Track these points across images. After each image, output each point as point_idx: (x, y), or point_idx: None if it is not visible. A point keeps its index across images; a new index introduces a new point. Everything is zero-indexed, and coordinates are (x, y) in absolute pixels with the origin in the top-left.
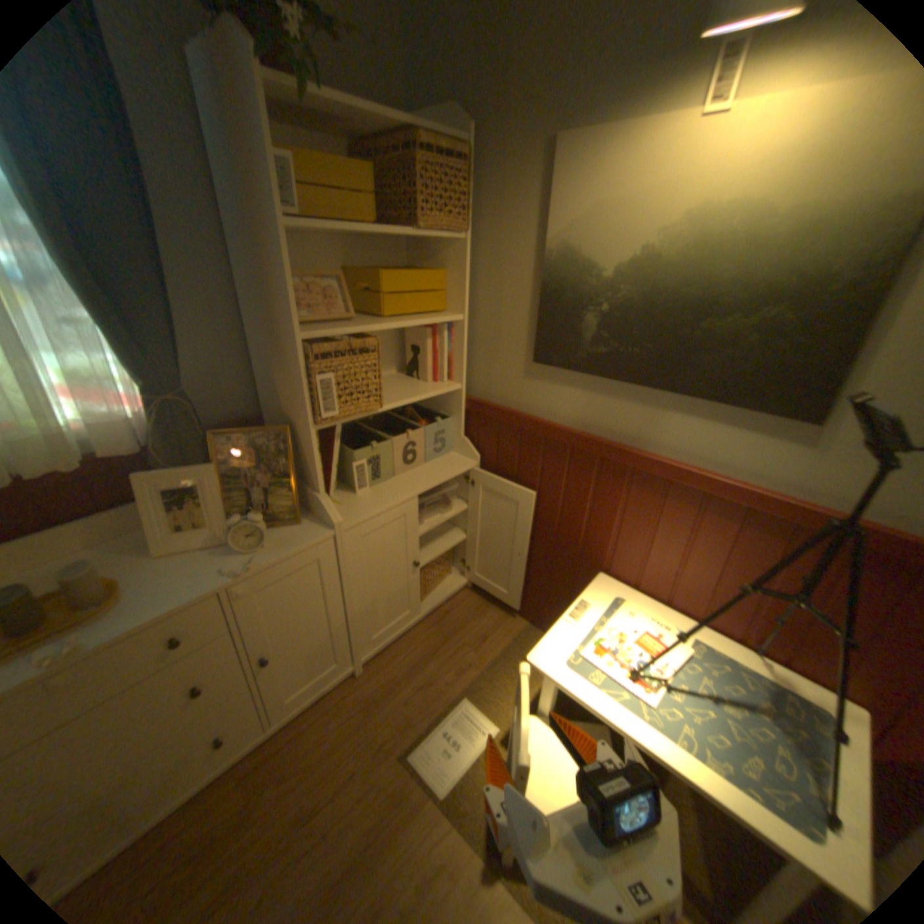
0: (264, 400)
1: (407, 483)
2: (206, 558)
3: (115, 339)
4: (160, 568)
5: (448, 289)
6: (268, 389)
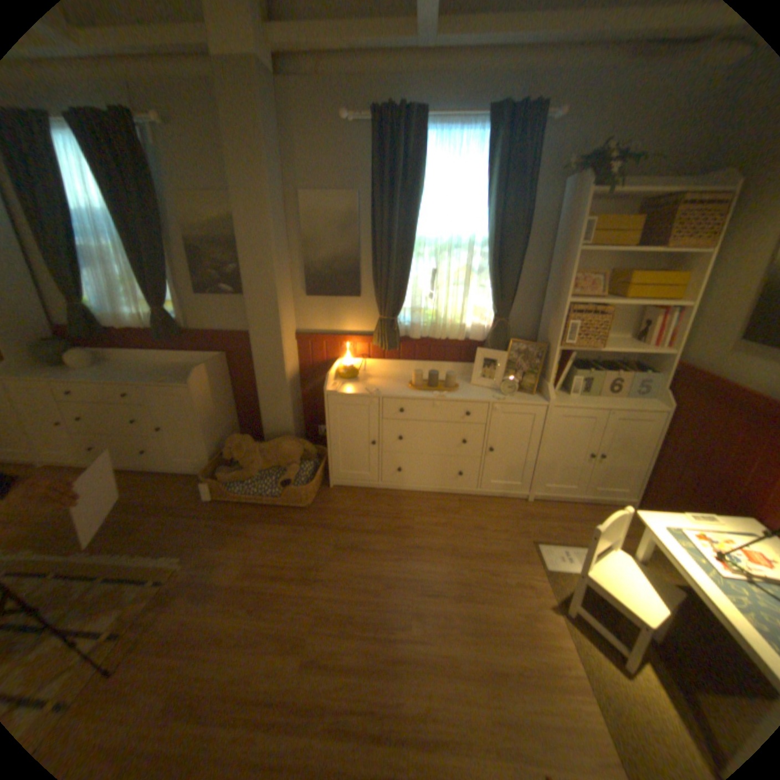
0: (539, 334)
1: (606, 402)
2: (488, 392)
3: (492, 295)
4: (471, 389)
5: (688, 285)
6: (543, 328)
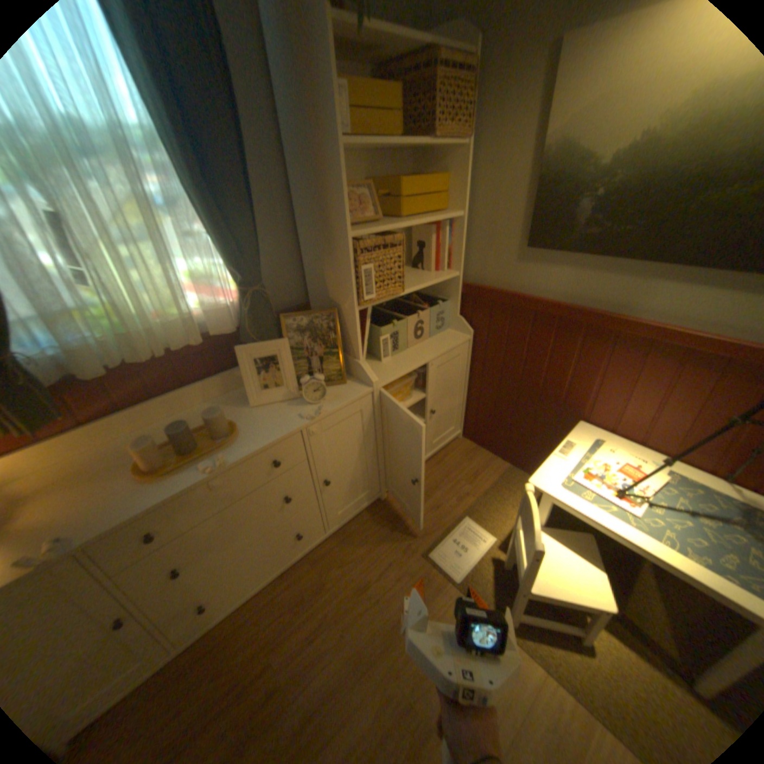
0: (312, 291)
1: (418, 353)
2: (287, 408)
3: (218, 247)
4: (258, 414)
5: (450, 191)
6: (316, 282)
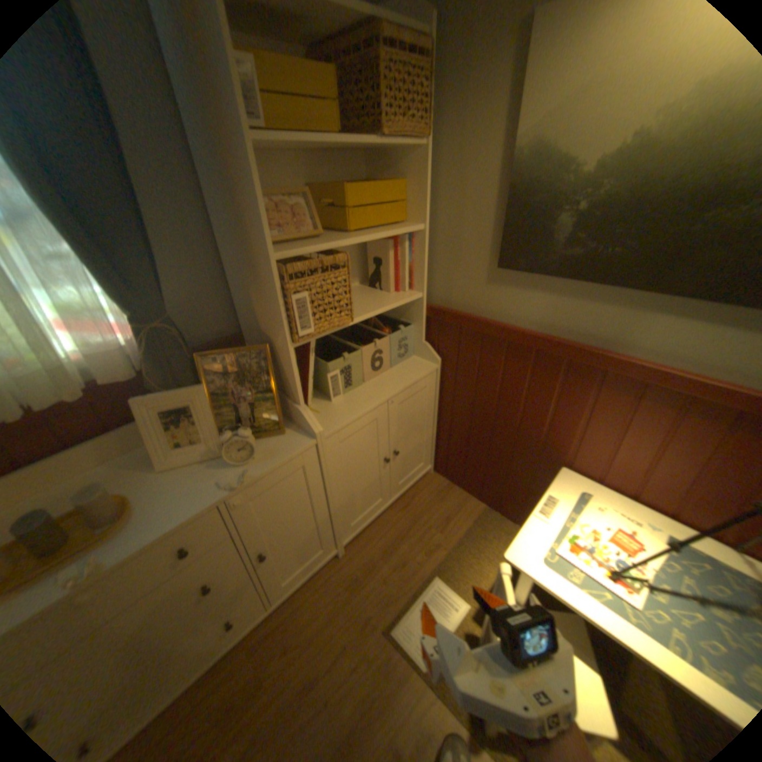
0: (242, 319)
1: (376, 389)
2: (203, 471)
3: (100, 271)
4: (164, 482)
5: (408, 199)
6: (245, 309)
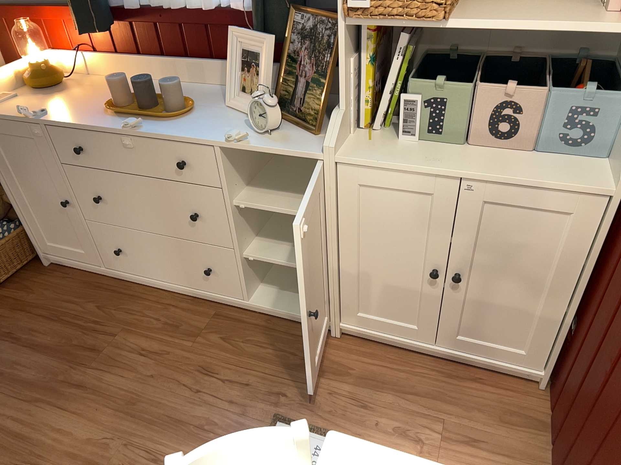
0: None
1: (465, 159)
2: (242, 124)
3: None
4: (222, 115)
5: None
6: None
